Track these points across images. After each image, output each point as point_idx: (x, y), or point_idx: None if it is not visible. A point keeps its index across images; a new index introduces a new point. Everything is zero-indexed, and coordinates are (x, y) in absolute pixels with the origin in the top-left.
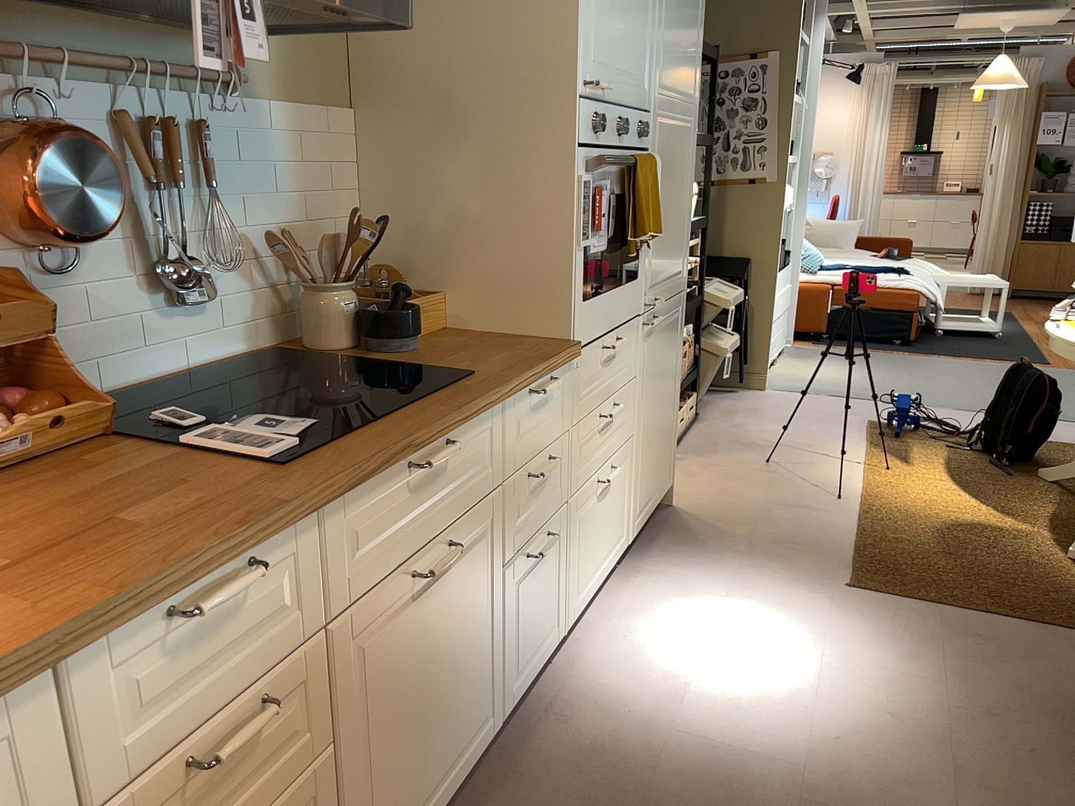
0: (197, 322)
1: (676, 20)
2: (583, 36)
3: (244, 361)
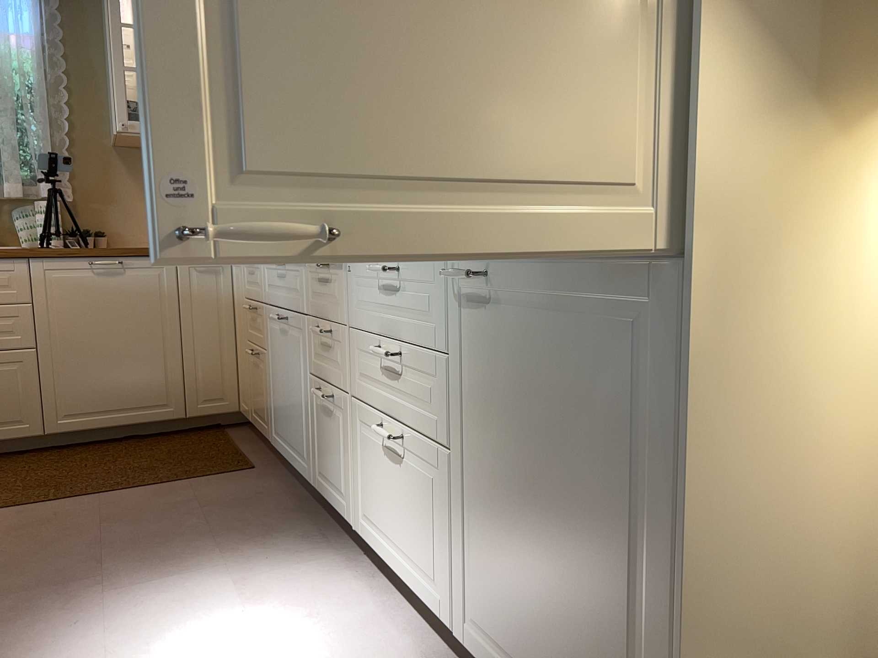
0: None
1: None
2: None
3: None
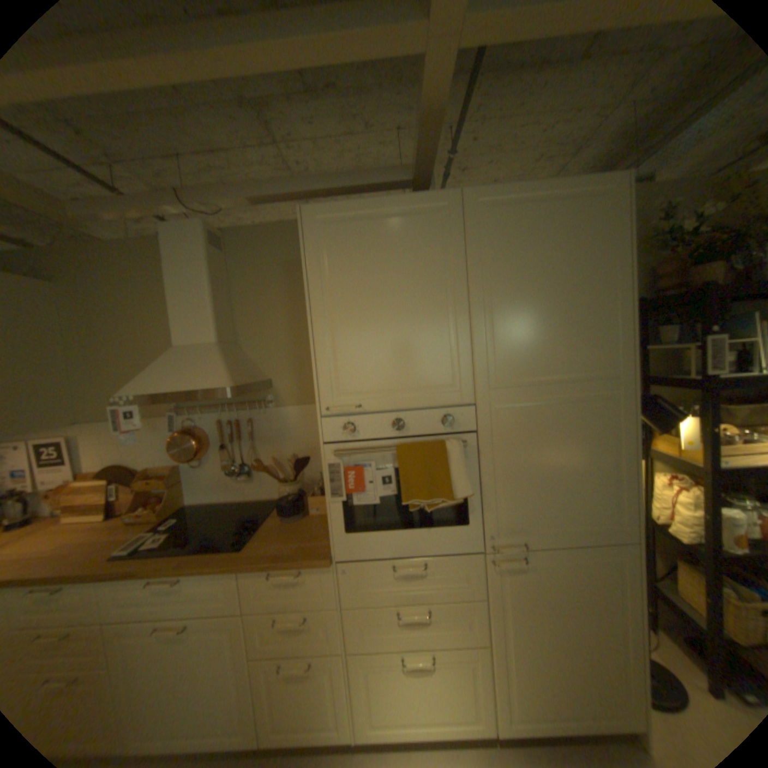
0: (249, 486)
1: (527, 324)
2: (318, 383)
3: (268, 502)
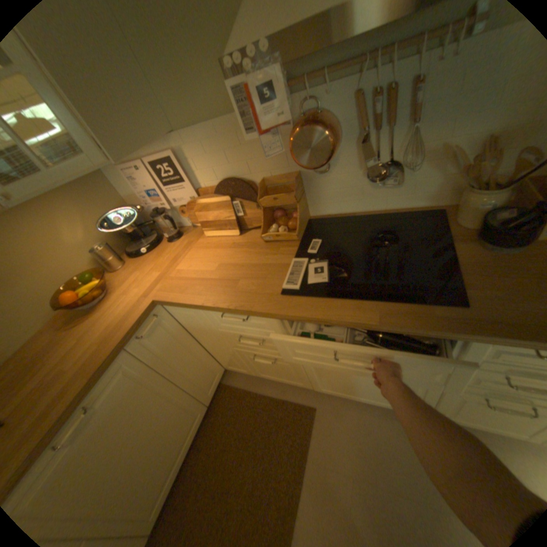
0: (395, 190)
1: None
2: None
3: (422, 210)
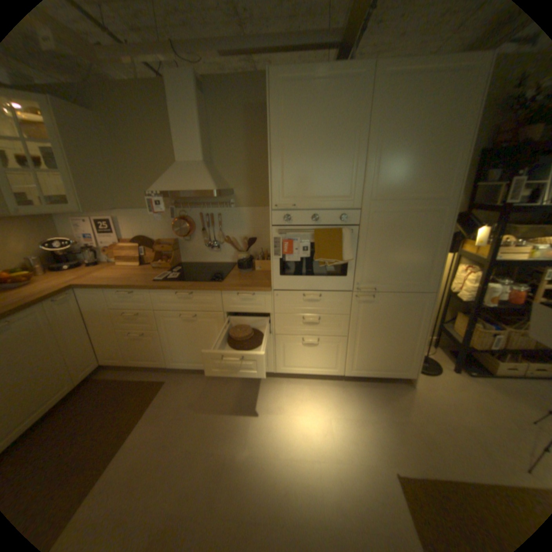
0: (218, 254)
1: (400, 161)
2: (271, 190)
3: (230, 264)
